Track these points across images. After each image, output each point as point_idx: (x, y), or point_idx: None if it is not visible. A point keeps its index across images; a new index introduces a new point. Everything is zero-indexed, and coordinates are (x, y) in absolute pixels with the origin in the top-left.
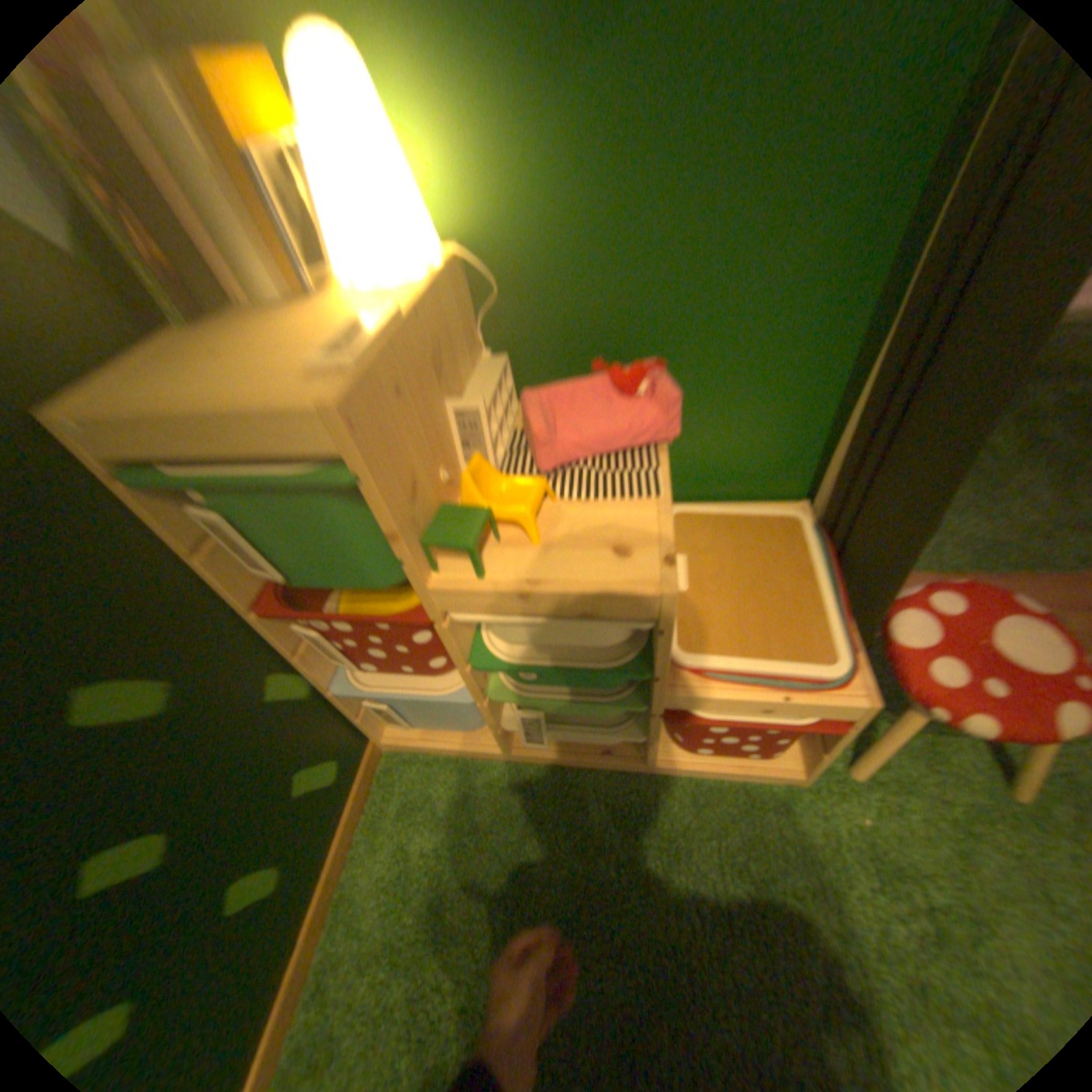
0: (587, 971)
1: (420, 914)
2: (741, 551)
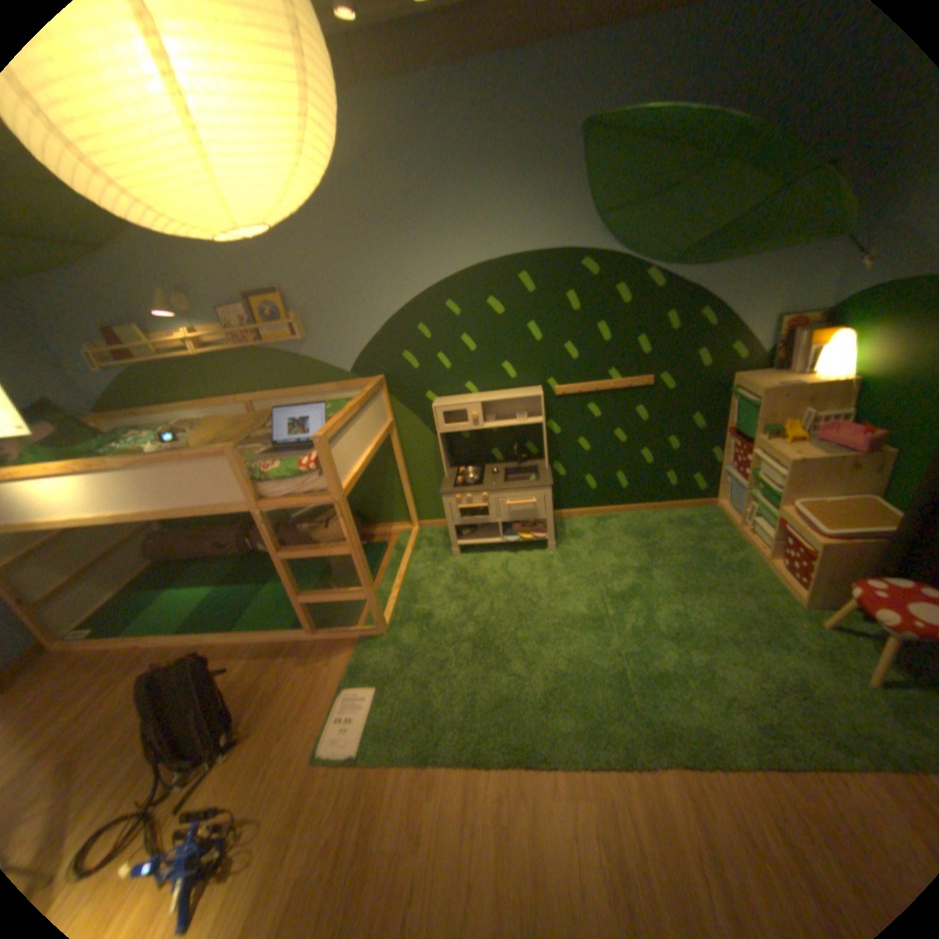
0: (693, 558)
1: (681, 525)
2: (866, 514)
